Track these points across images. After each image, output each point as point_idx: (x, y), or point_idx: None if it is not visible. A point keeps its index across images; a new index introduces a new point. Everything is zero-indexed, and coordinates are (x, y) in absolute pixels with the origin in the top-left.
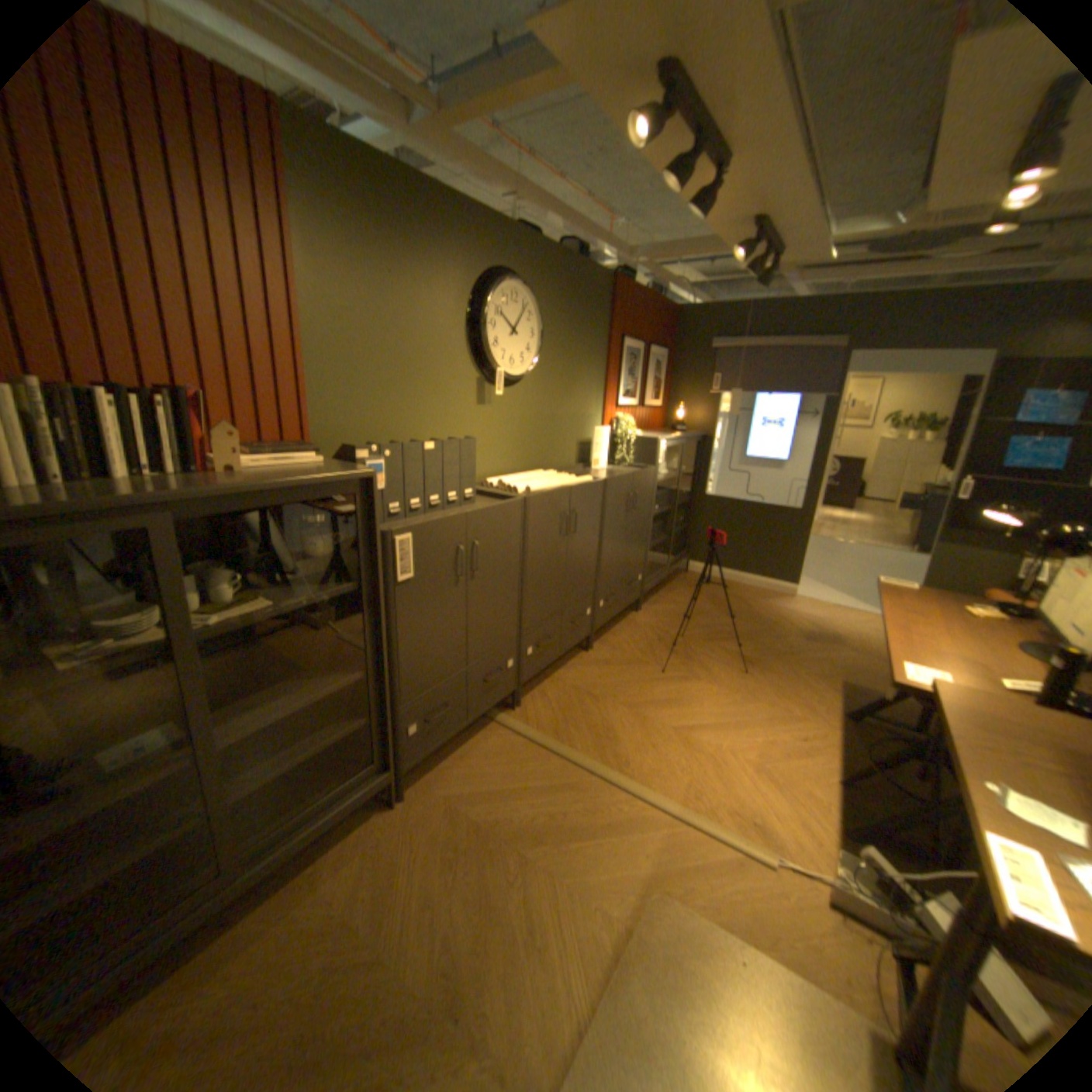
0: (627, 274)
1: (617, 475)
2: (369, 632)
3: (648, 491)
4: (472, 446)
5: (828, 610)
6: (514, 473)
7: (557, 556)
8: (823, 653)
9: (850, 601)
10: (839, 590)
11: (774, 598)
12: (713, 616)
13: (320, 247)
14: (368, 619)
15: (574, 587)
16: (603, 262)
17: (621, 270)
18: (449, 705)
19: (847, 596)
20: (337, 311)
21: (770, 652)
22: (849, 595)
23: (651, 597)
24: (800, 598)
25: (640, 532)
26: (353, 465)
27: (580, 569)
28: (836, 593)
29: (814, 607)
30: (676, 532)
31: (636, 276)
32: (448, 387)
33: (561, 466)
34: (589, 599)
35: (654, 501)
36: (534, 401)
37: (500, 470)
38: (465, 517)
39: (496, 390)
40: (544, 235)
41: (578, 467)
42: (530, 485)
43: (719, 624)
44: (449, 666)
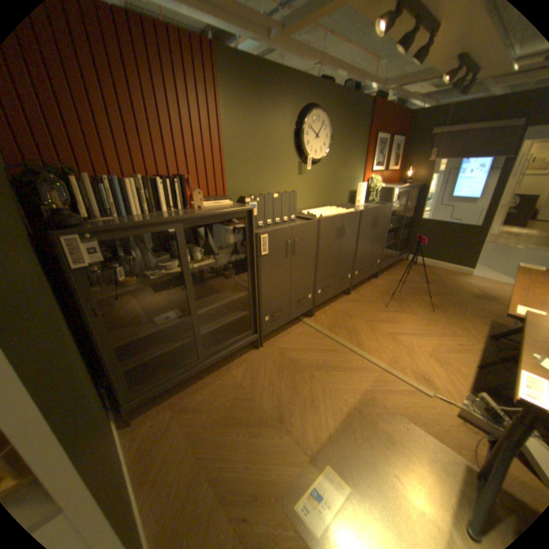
0: (383, 95)
1: (369, 208)
2: (250, 276)
3: (386, 217)
4: (295, 195)
5: (492, 283)
6: (315, 208)
7: (334, 248)
8: (483, 305)
9: (508, 279)
10: (503, 273)
11: (458, 276)
12: (419, 283)
13: (231, 107)
14: (250, 270)
15: (342, 263)
16: (369, 91)
17: (379, 94)
18: (282, 311)
19: (507, 277)
20: (237, 136)
21: (450, 303)
22: (509, 276)
23: (385, 272)
24: (475, 277)
25: (380, 238)
26: (244, 205)
27: (346, 255)
28: (500, 275)
29: (483, 282)
30: (402, 239)
31: (388, 95)
32: (285, 167)
33: (340, 204)
34: (350, 270)
35: (389, 222)
36: (326, 171)
37: (308, 207)
38: (291, 228)
39: (307, 167)
40: (336, 81)
41: (348, 205)
42: (322, 213)
43: (422, 287)
44: (282, 294)
